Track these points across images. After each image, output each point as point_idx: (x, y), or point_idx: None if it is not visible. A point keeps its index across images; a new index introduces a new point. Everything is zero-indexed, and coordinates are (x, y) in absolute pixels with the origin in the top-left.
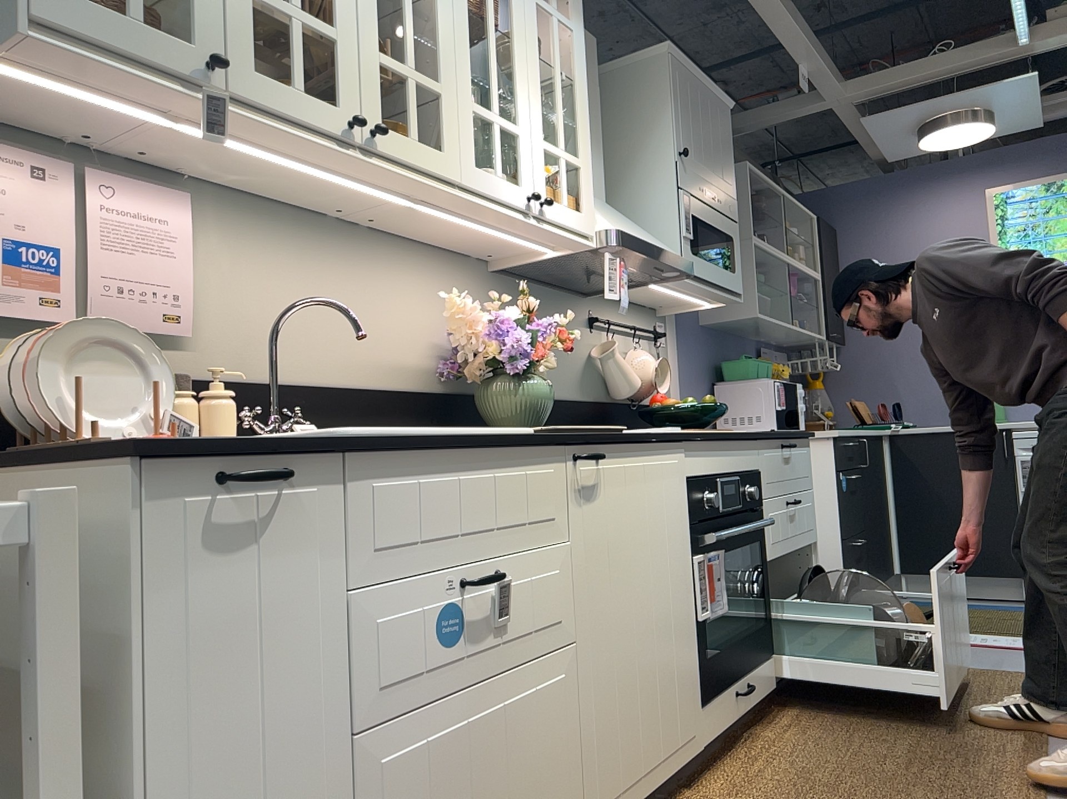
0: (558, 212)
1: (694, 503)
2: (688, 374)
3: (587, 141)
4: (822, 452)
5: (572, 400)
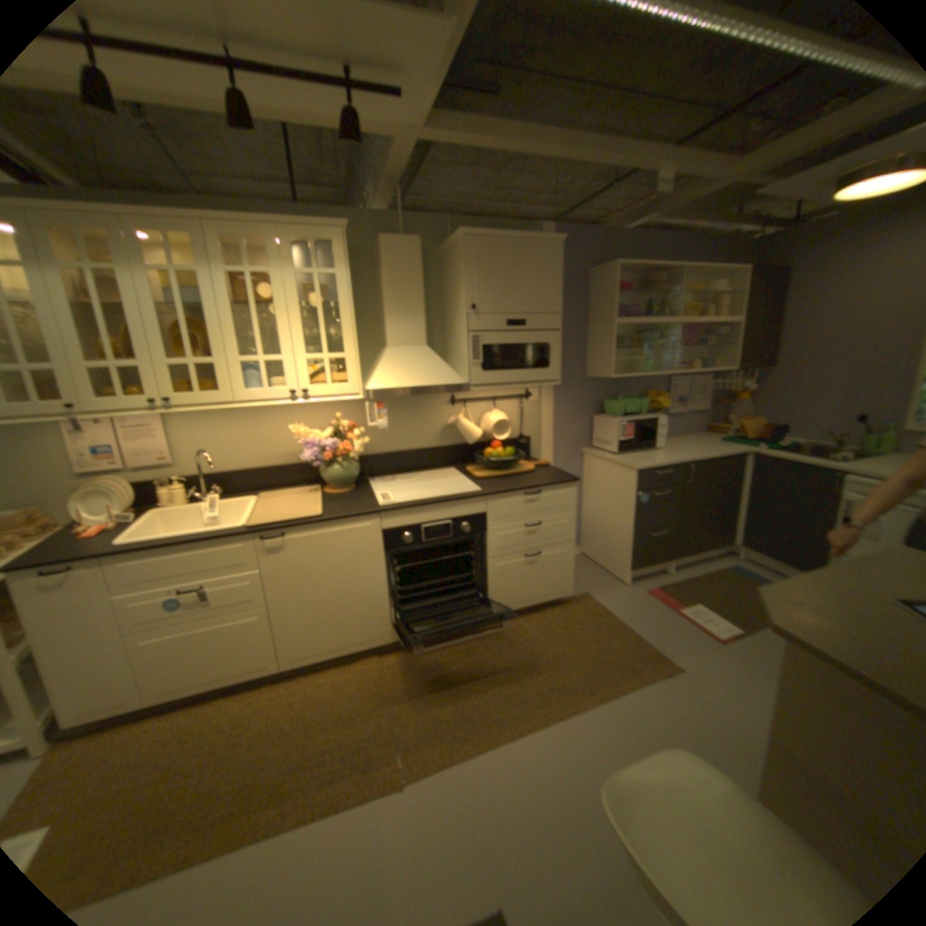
0: (322, 392)
1: (391, 542)
2: (562, 413)
3: (352, 341)
4: (632, 478)
5: (428, 449)
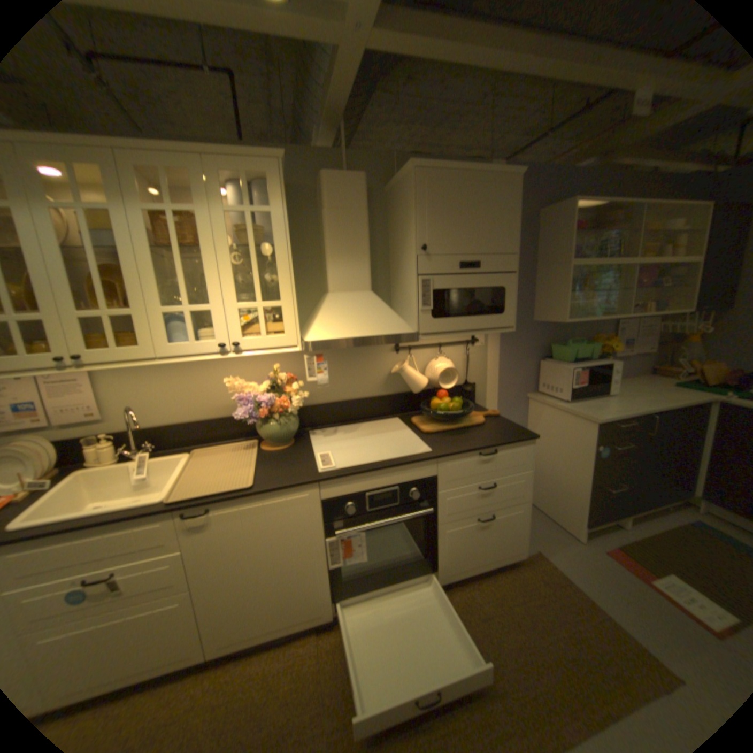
0: (254, 343)
1: (330, 512)
2: (508, 358)
3: (288, 285)
4: (590, 430)
5: (370, 397)
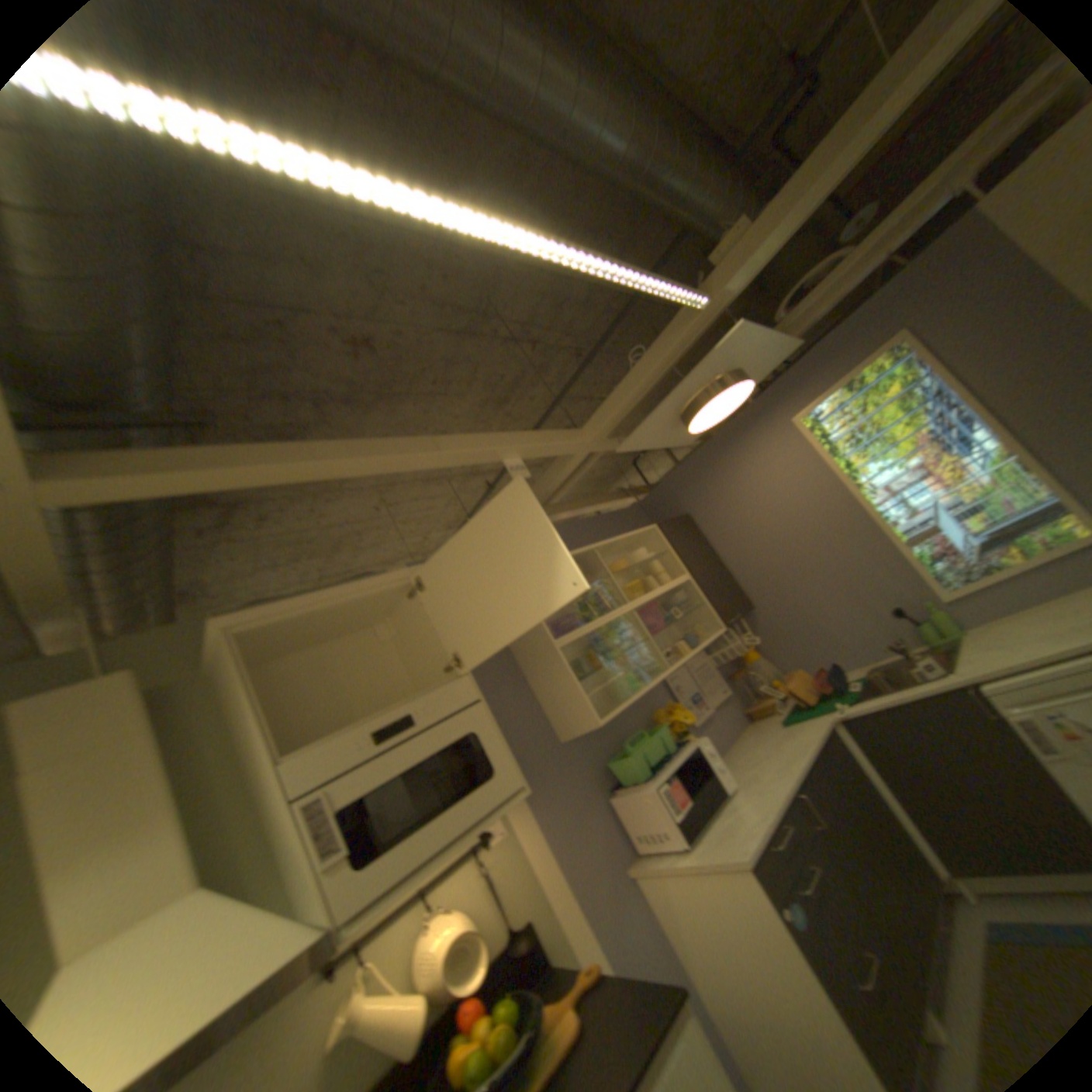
0: None
1: None
2: (559, 830)
3: None
4: (748, 889)
5: None
